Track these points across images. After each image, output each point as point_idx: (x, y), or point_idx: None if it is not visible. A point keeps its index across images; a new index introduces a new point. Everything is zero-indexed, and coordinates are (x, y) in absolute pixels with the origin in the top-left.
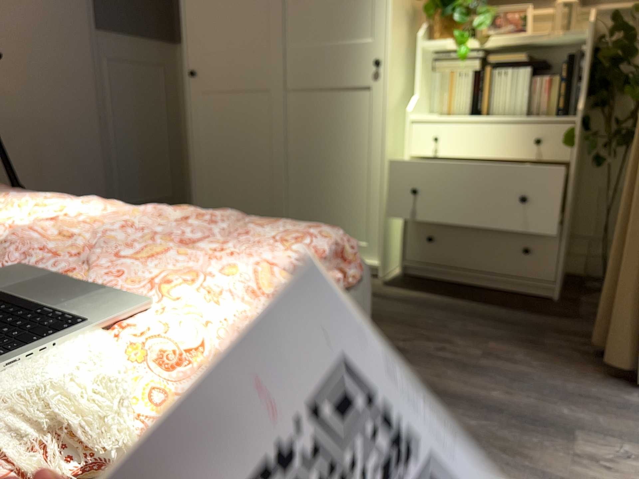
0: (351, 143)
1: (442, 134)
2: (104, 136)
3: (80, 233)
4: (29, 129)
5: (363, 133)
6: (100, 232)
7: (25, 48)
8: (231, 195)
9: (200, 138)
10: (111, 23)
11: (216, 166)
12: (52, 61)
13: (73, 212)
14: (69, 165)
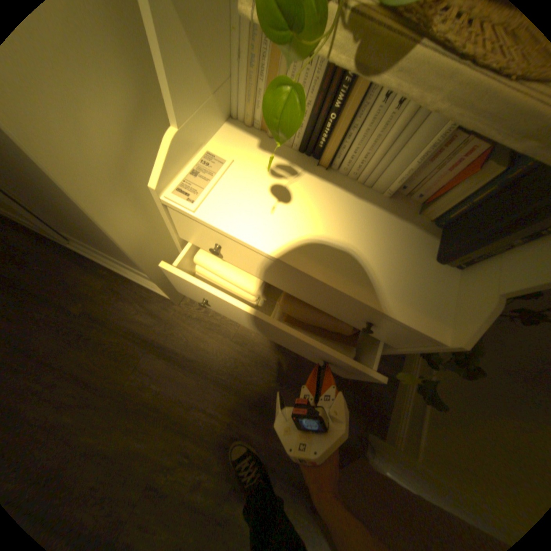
0: (61, 199)
1: (225, 245)
2: None
3: None
4: None
5: (71, 198)
6: None
7: None
8: None
9: None
10: None
11: None
12: None
13: None
14: None
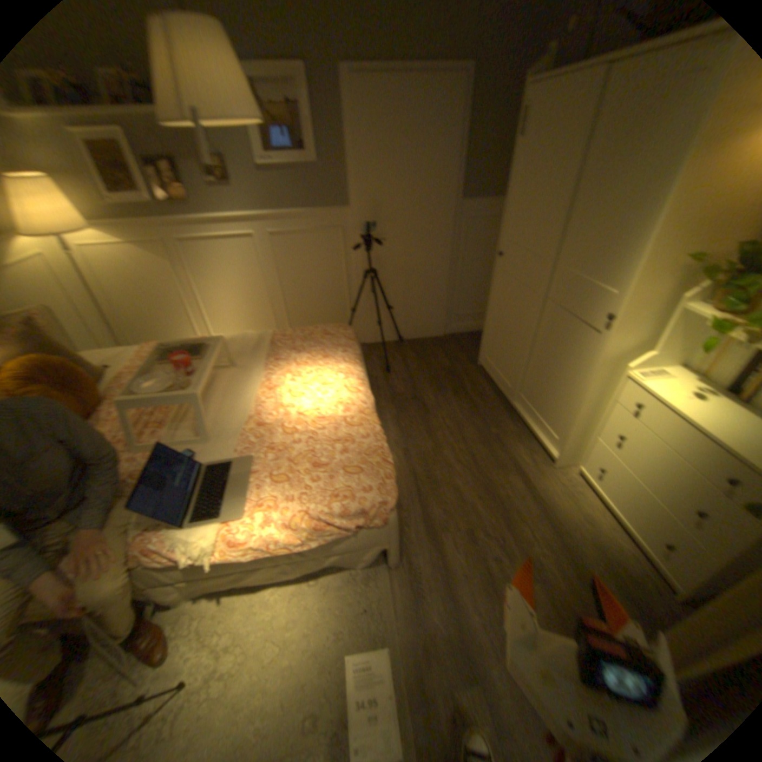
0: (574, 365)
1: (650, 404)
2: (453, 274)
3: (313, 421)
4: (405, 273)
5: (584, 363)
6: (319, 424)
7: (410, 224)
8: (500, 348)
9: (495, 301)
10: (476, 192)
11: (498, 324)
12: (426, 229)
13: (333, 394)
14: (425, 293)
